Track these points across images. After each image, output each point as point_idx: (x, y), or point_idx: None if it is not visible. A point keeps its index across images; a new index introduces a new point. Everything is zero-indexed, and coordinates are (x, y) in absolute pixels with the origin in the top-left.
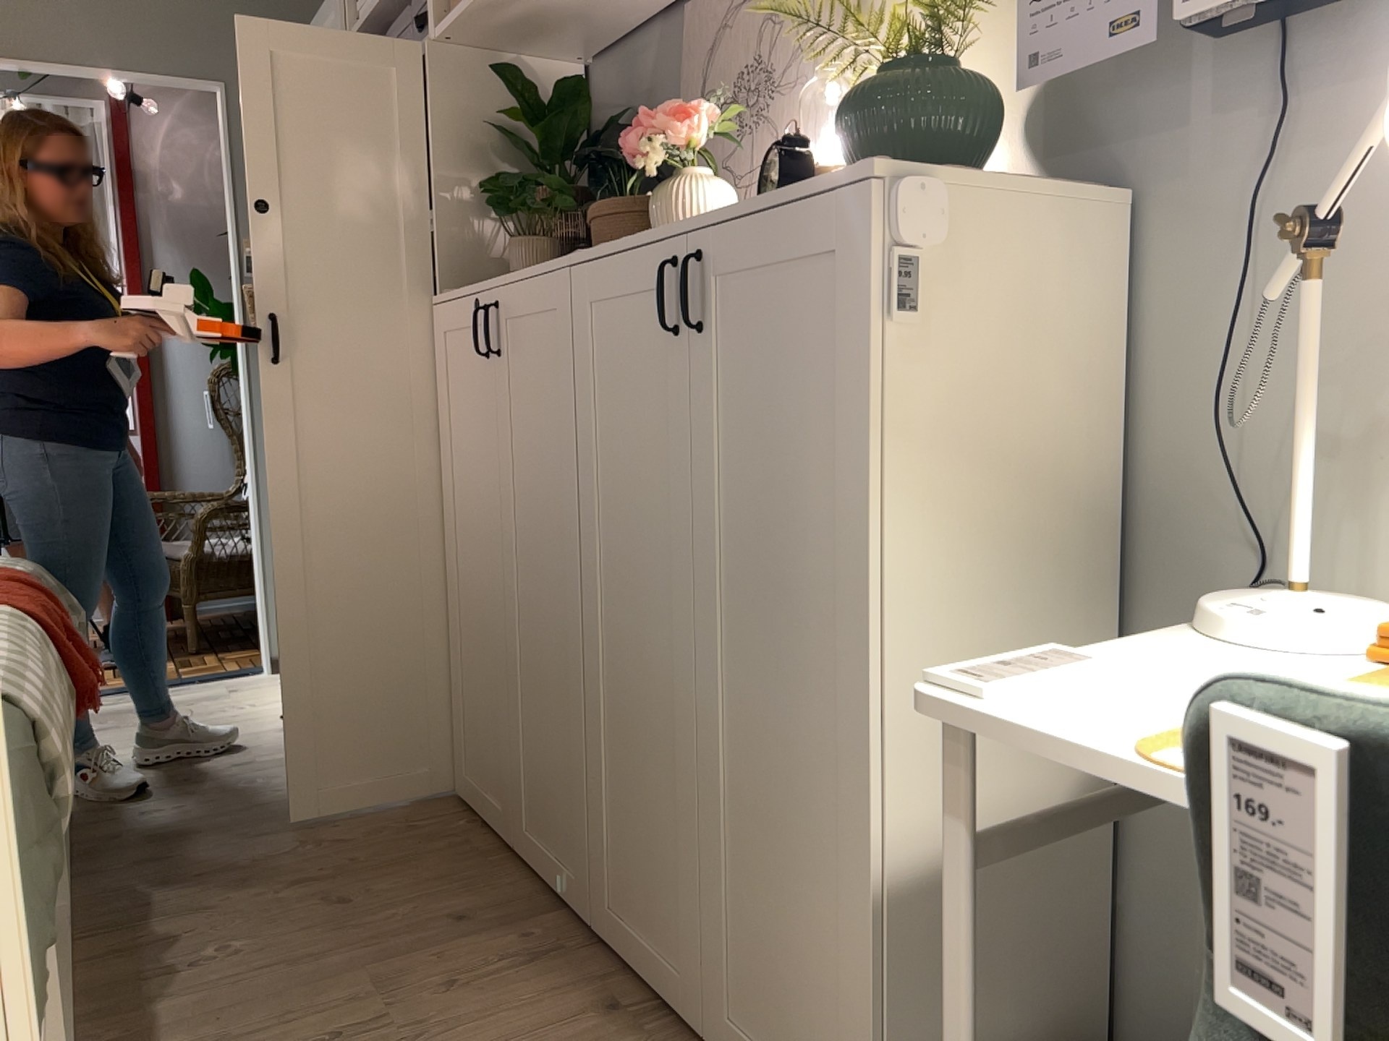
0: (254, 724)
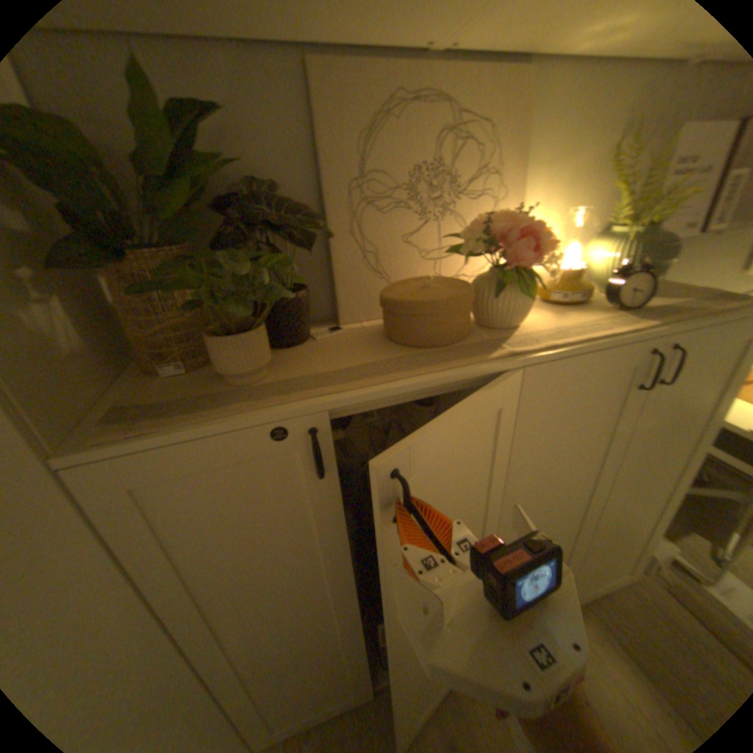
0: None
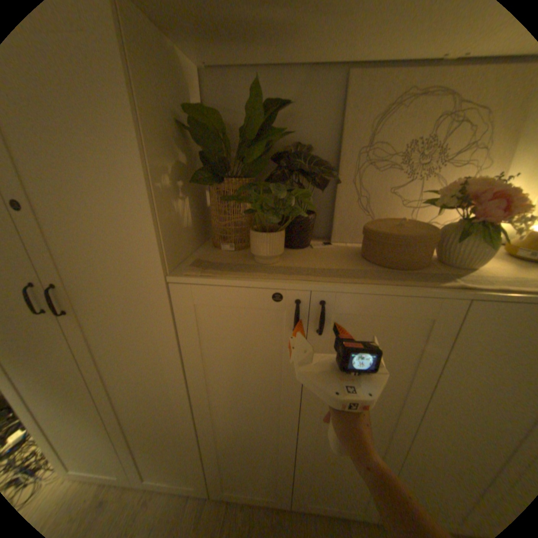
0: None
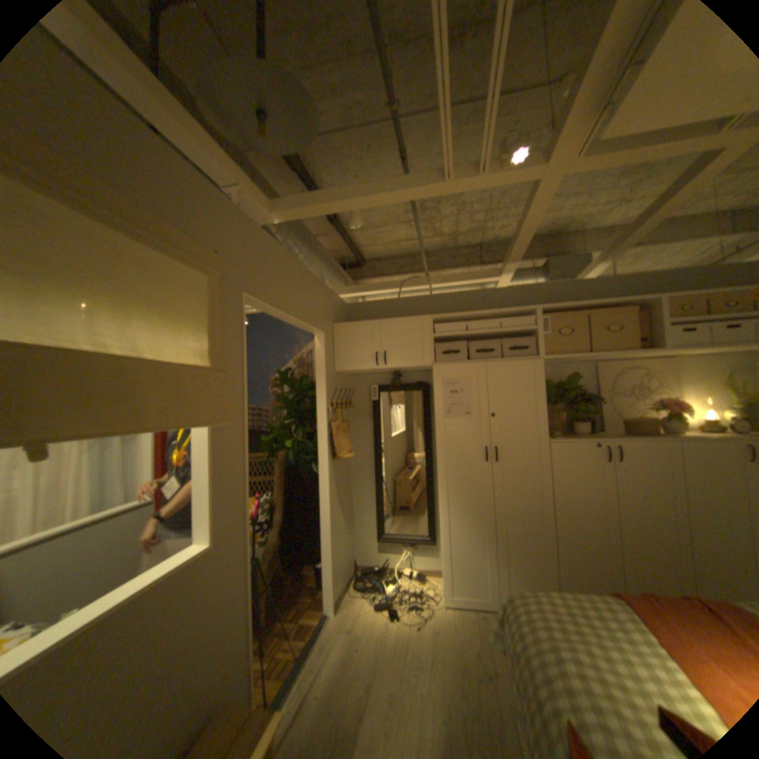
0: (417, 641)
